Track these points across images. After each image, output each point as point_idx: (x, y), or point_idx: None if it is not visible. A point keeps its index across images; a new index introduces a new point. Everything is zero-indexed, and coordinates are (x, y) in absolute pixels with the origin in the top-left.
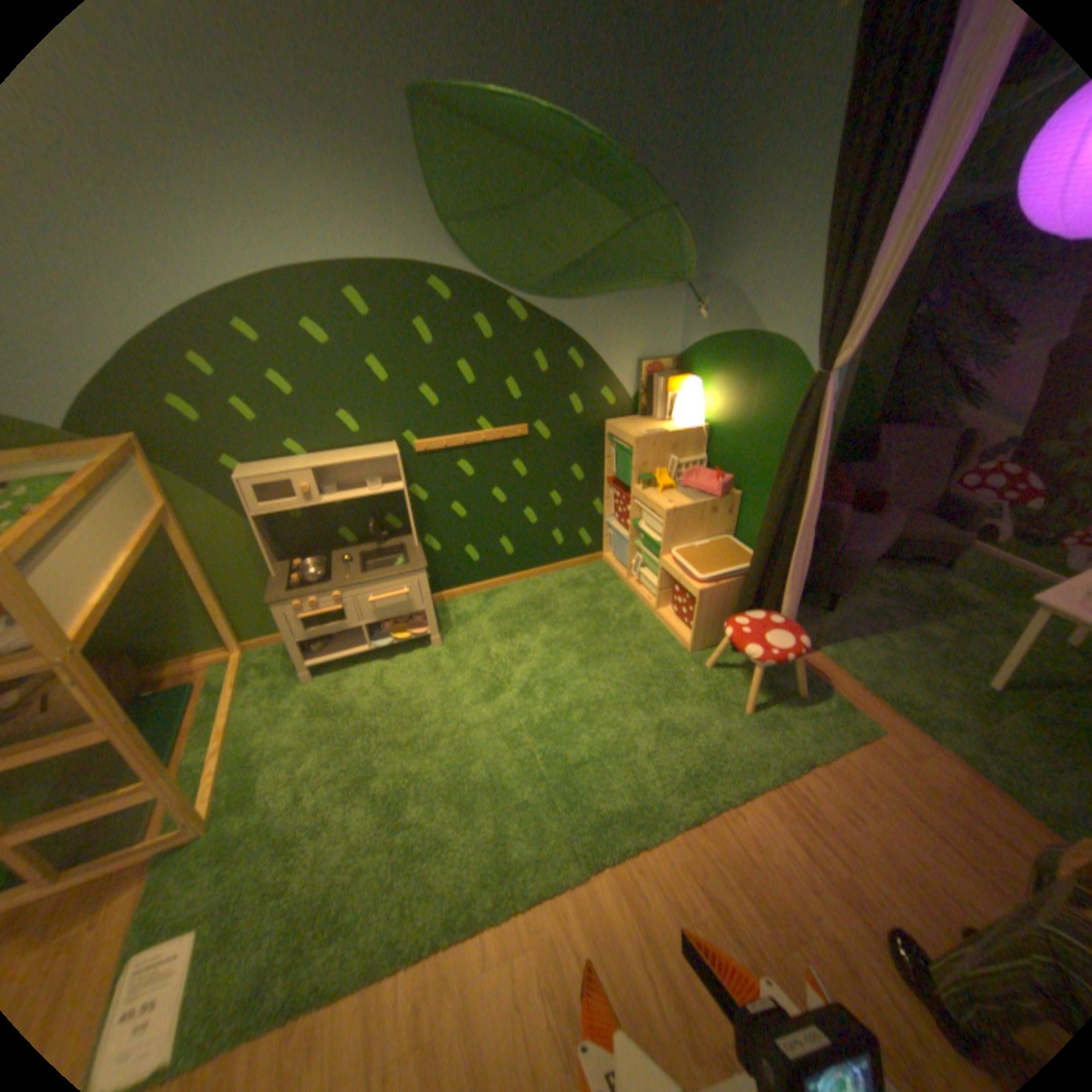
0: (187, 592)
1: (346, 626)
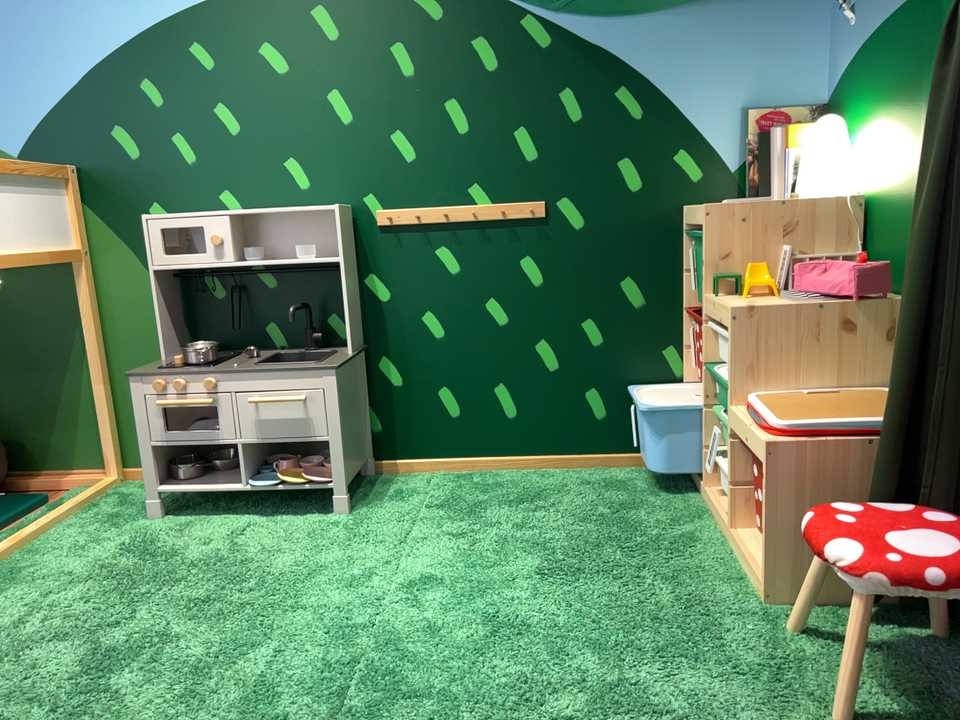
0: (84, 375)
1: (218, 438)
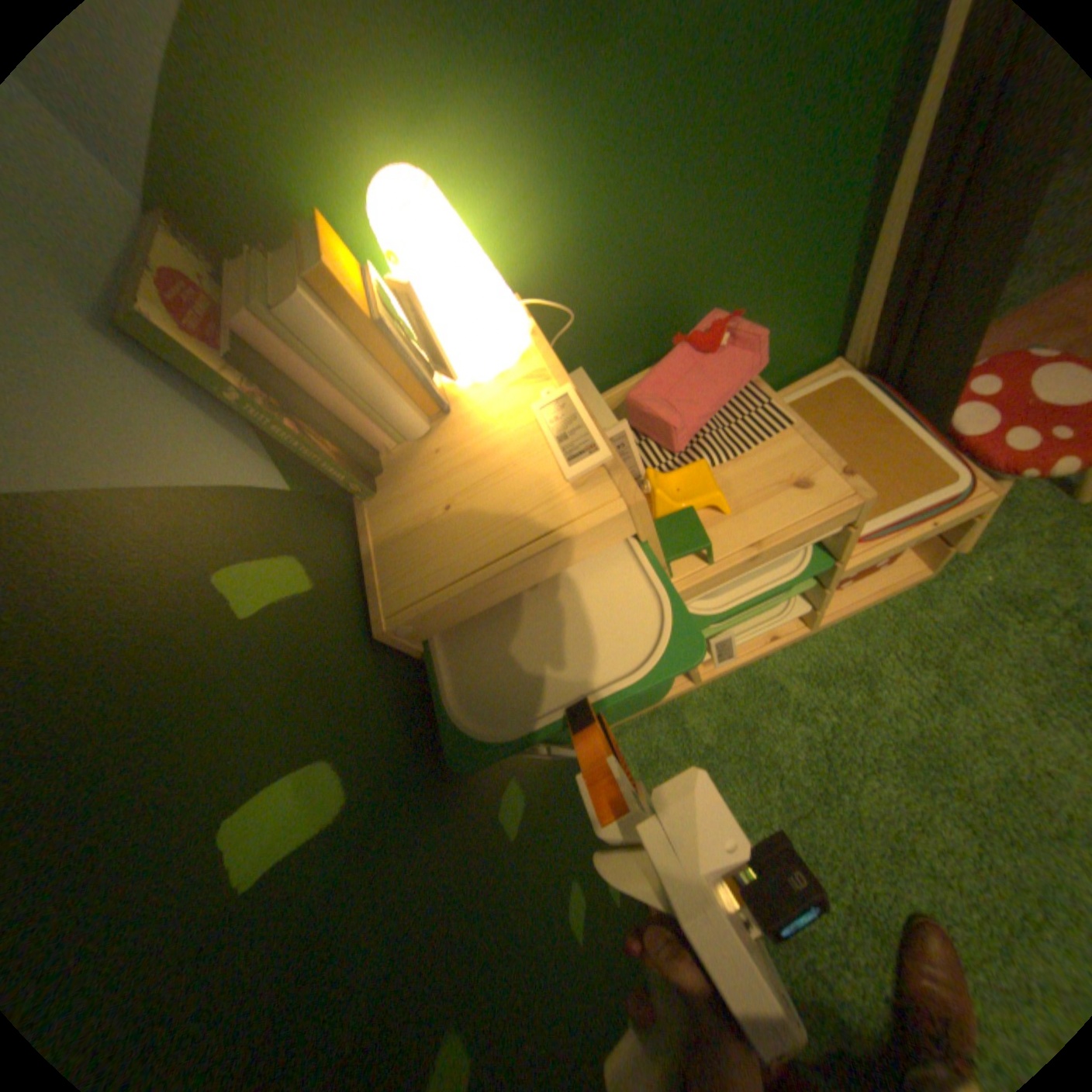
0: None
1: None
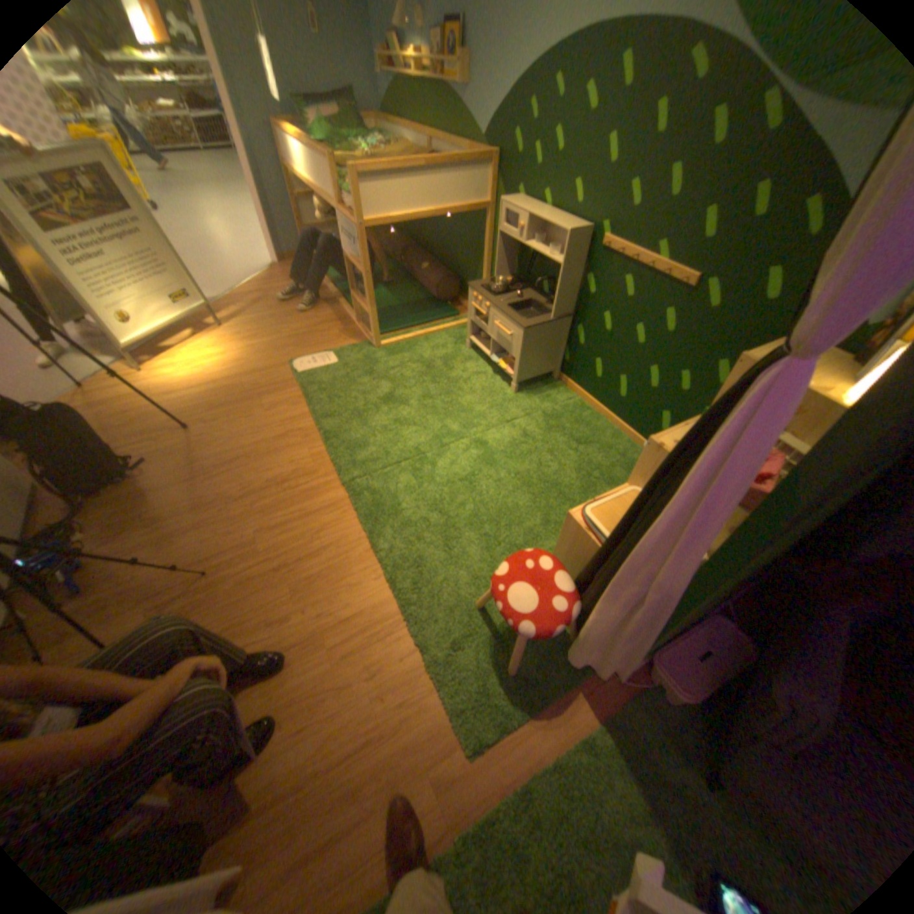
0: (484, 267)
1: (485, 332)
